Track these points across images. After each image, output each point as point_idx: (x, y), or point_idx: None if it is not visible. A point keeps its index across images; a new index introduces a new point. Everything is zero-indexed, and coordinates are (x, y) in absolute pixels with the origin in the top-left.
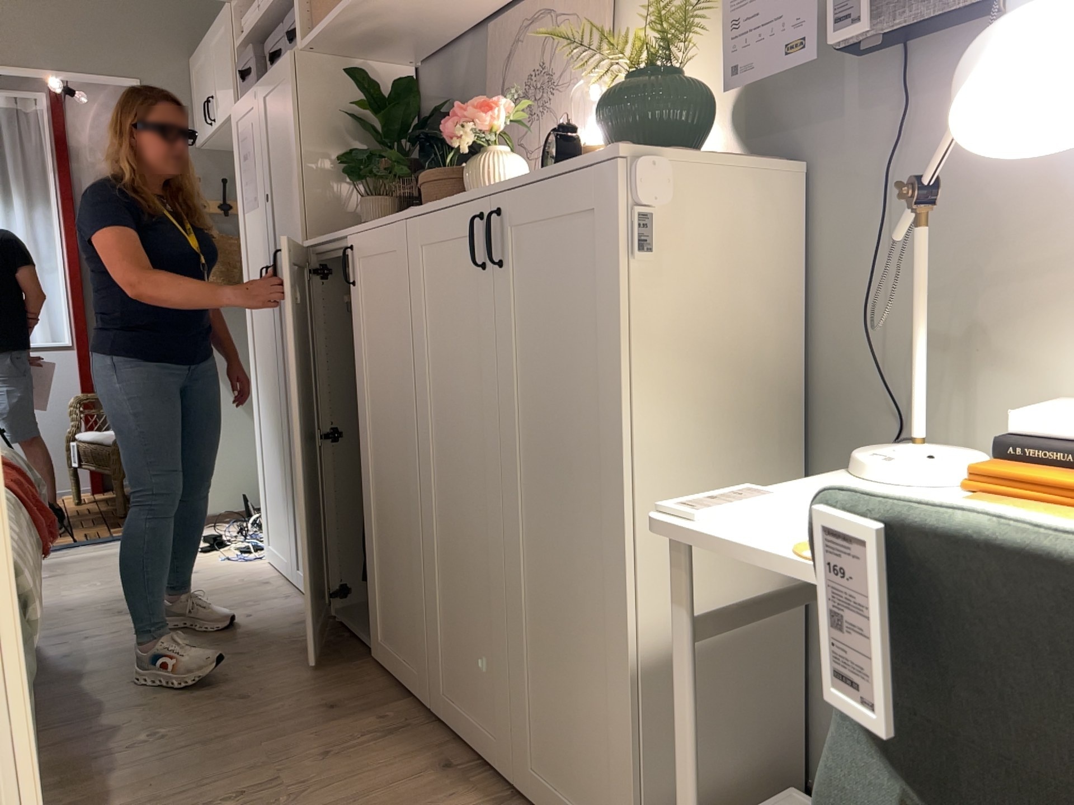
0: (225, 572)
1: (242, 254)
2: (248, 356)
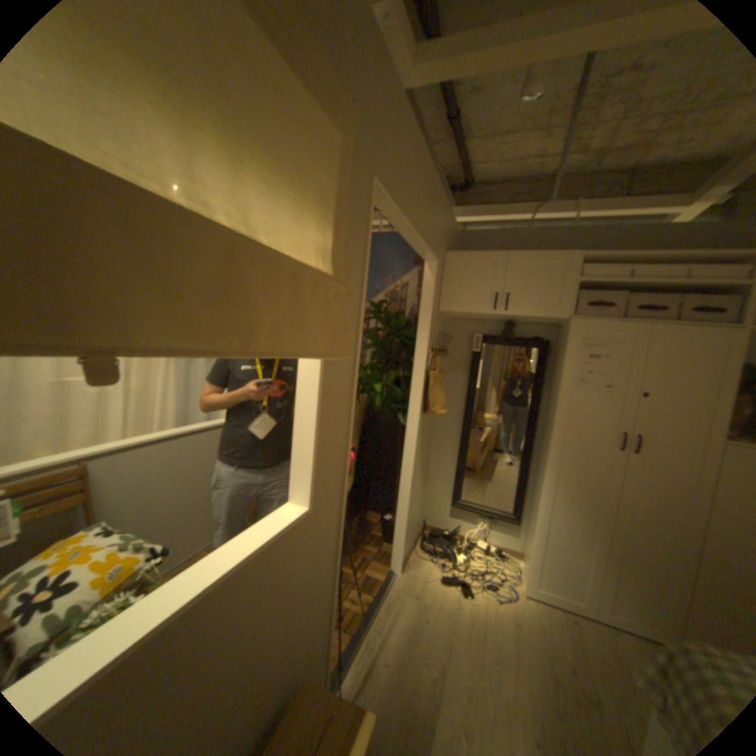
0: (532, 620)
1: (561, 413)
2: (547, 475)
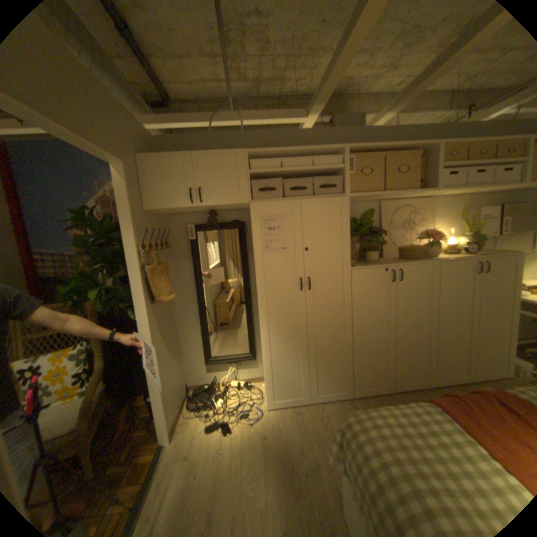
0: (272, 426)
1: (259, 274)
2: (260, 321)
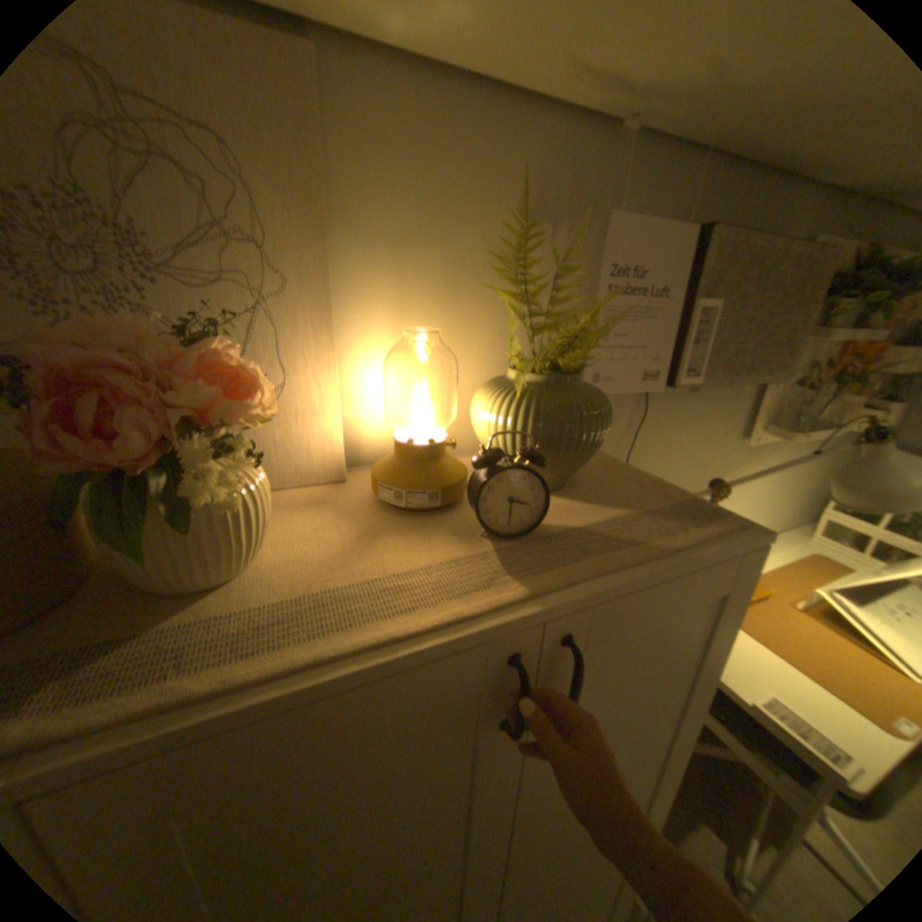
0: None
1: None
2: None
